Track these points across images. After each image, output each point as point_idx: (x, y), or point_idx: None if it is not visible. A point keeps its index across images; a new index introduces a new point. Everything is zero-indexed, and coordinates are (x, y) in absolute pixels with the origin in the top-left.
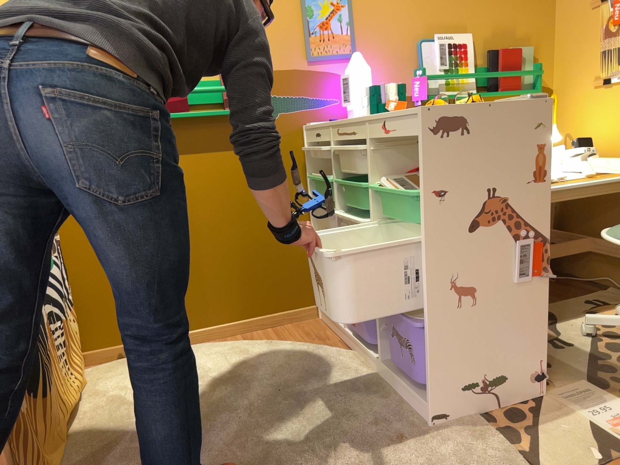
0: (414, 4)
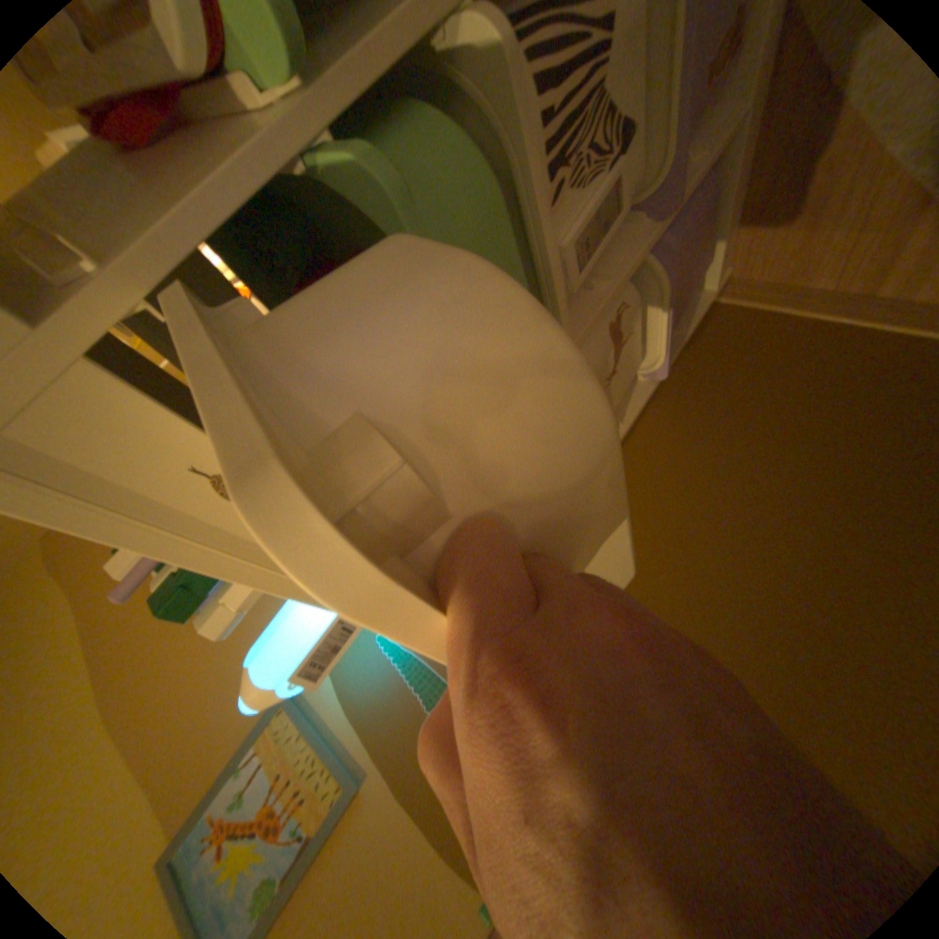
0: (150, 680)
